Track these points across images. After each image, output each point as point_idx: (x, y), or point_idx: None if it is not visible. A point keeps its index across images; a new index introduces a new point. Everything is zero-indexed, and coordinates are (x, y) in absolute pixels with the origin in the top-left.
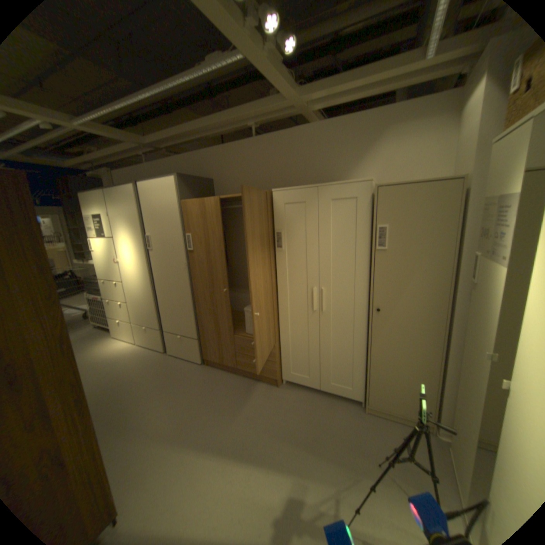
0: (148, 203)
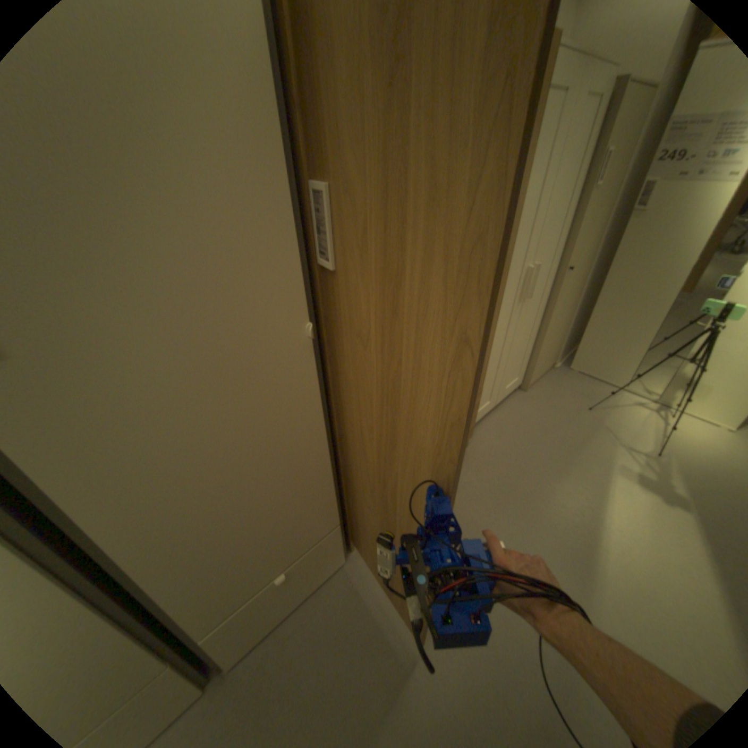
0: None
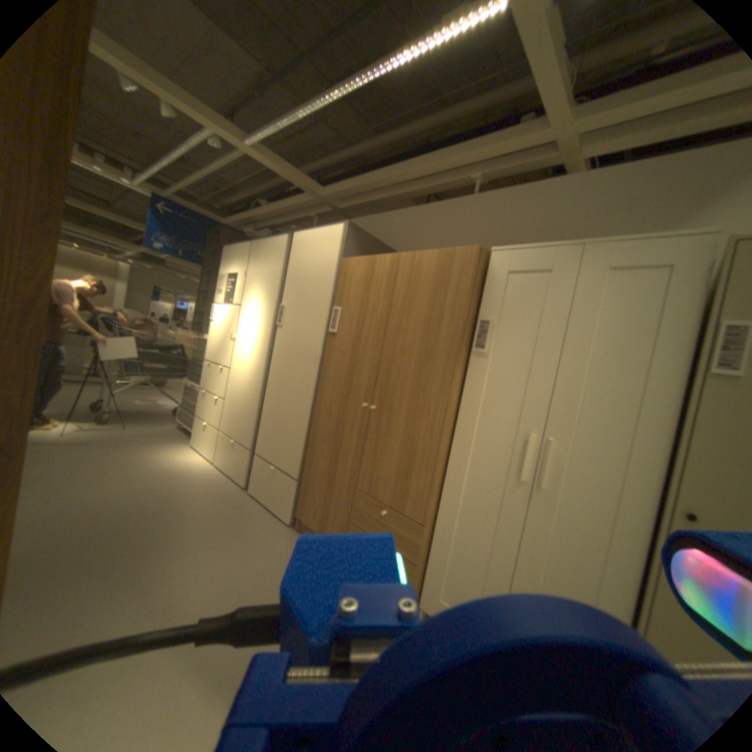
0: (296, 261)
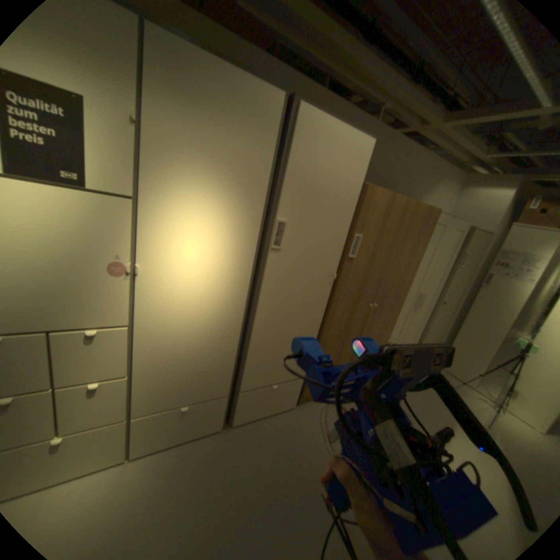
0: (310, 158)
